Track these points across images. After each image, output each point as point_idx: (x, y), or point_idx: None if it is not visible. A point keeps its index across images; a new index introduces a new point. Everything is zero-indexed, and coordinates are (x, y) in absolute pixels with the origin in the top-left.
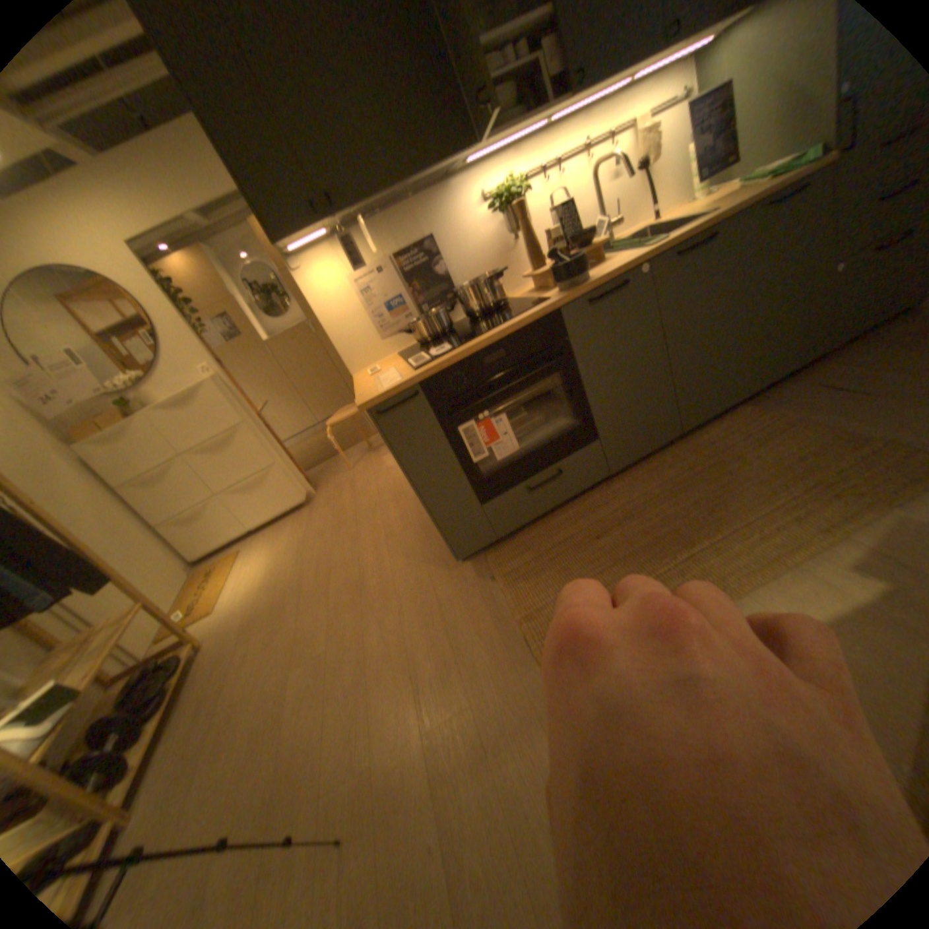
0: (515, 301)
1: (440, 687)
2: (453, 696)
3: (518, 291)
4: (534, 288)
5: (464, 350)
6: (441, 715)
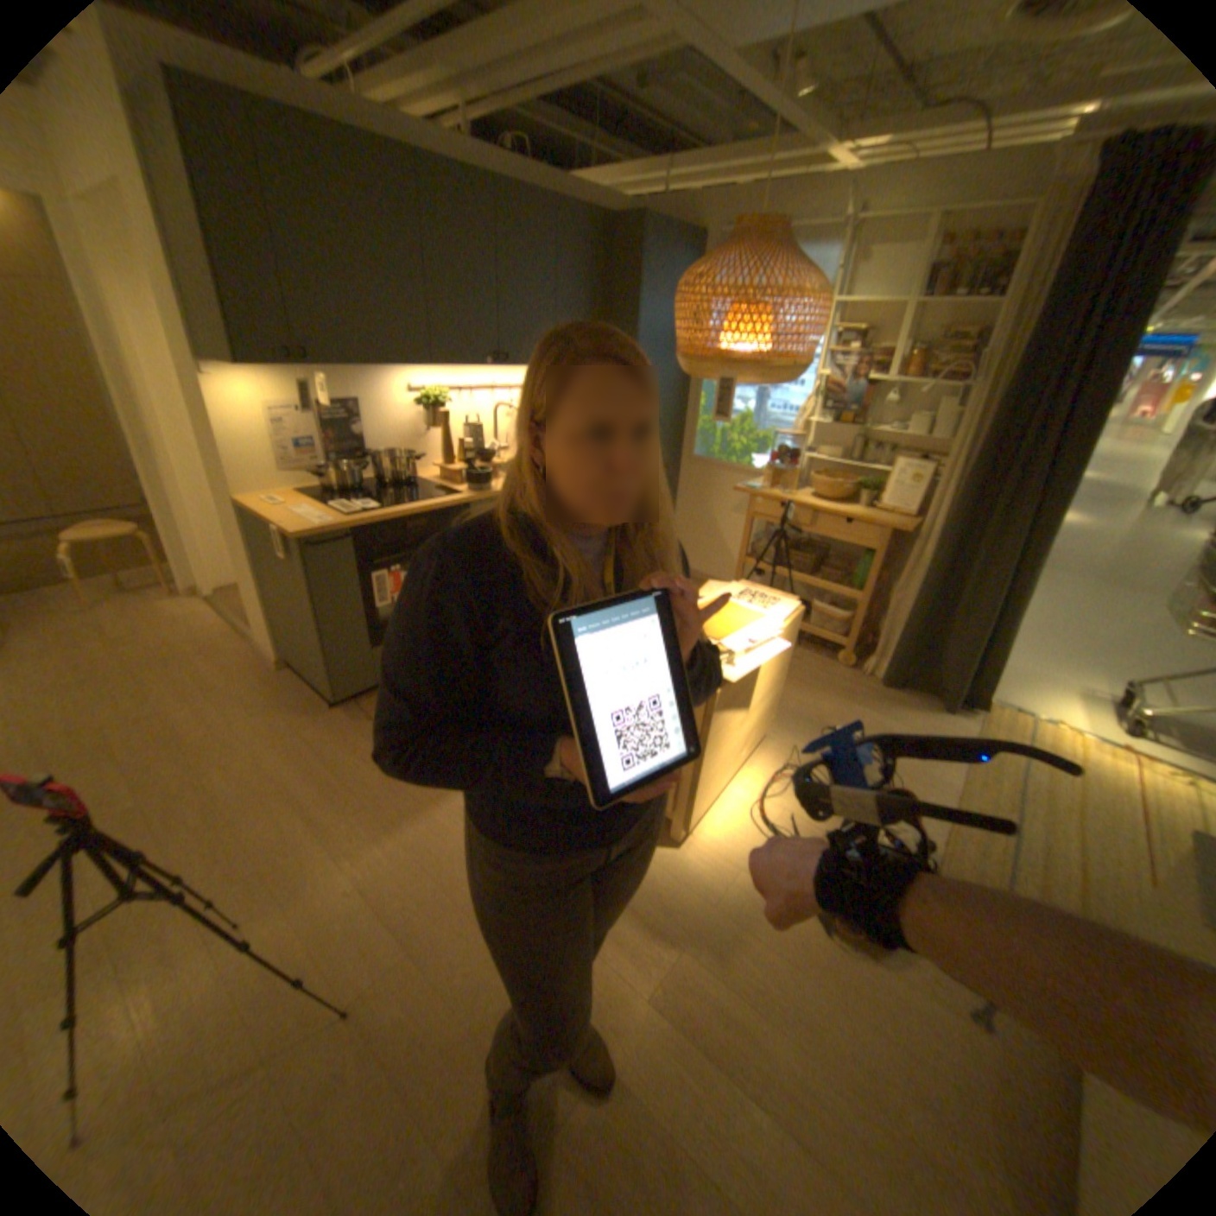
0: (423, 484)
1: (328, 804)
2: (346, 807)
3: (421, 474)
4: (440, 479)
5: (393, 514)
6: (335, 822)
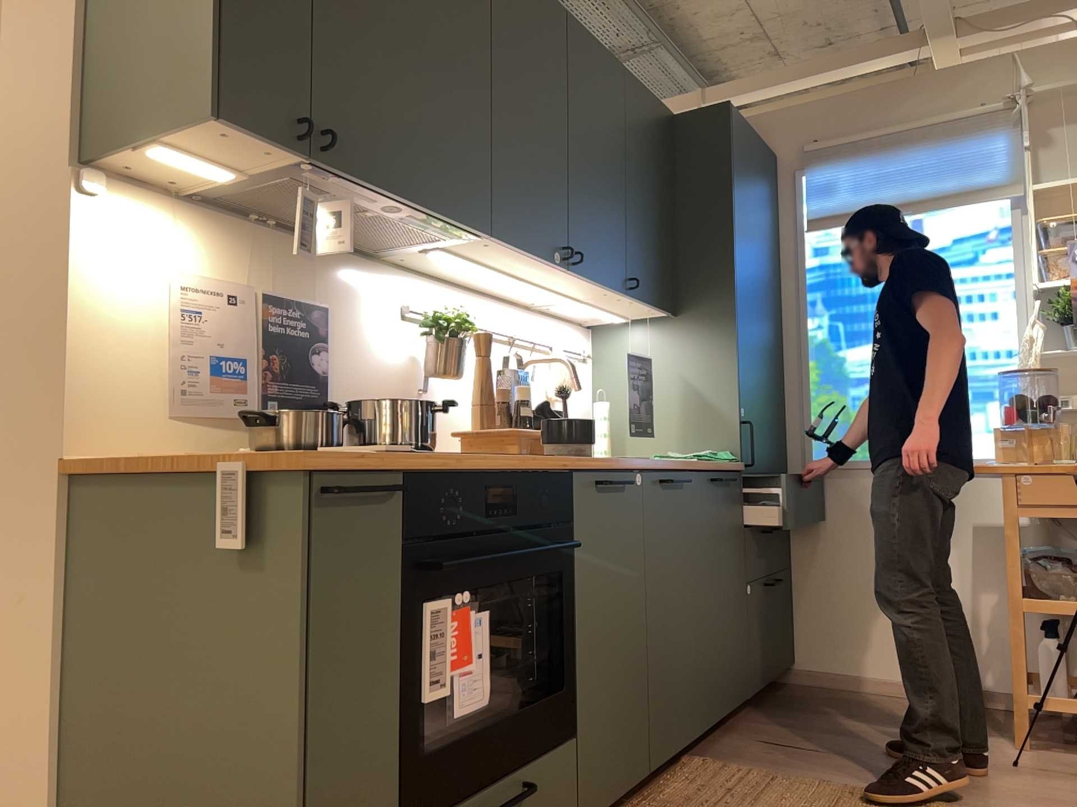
0: None
1: None
2: None
3: None
4: None
5: (467, 462)
6: None
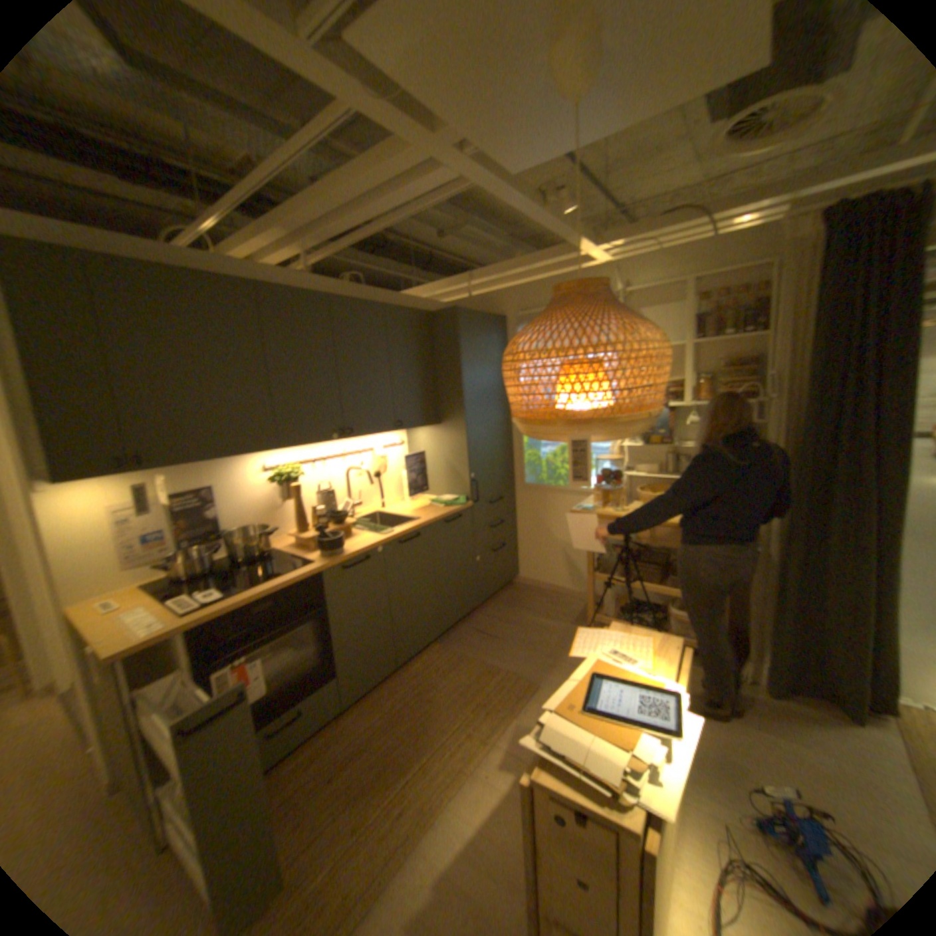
0: (277, 555)
1: None
2: None
3: (277, 543)
4: (294, 547)
5: (235, 603)
6: None
